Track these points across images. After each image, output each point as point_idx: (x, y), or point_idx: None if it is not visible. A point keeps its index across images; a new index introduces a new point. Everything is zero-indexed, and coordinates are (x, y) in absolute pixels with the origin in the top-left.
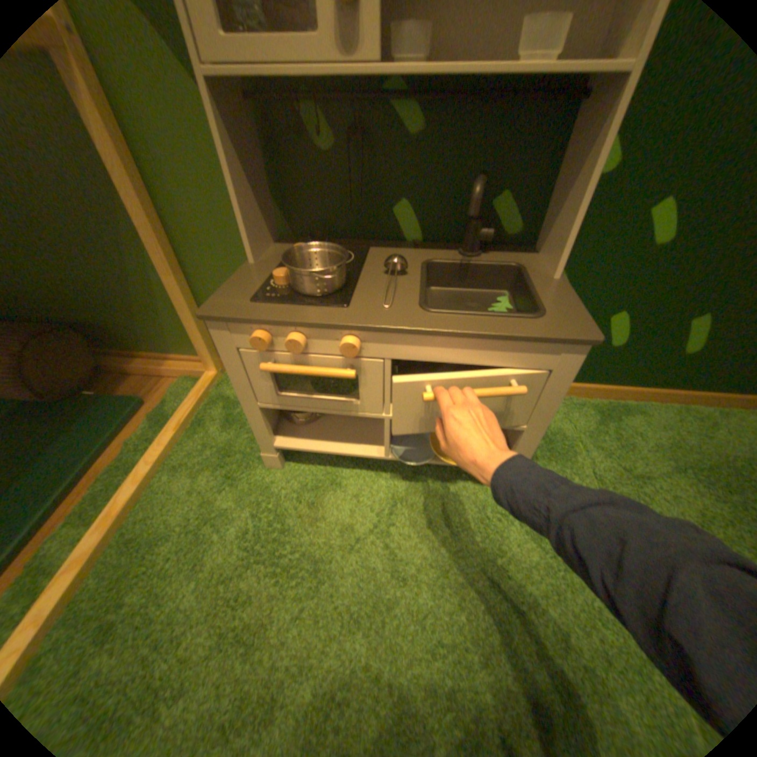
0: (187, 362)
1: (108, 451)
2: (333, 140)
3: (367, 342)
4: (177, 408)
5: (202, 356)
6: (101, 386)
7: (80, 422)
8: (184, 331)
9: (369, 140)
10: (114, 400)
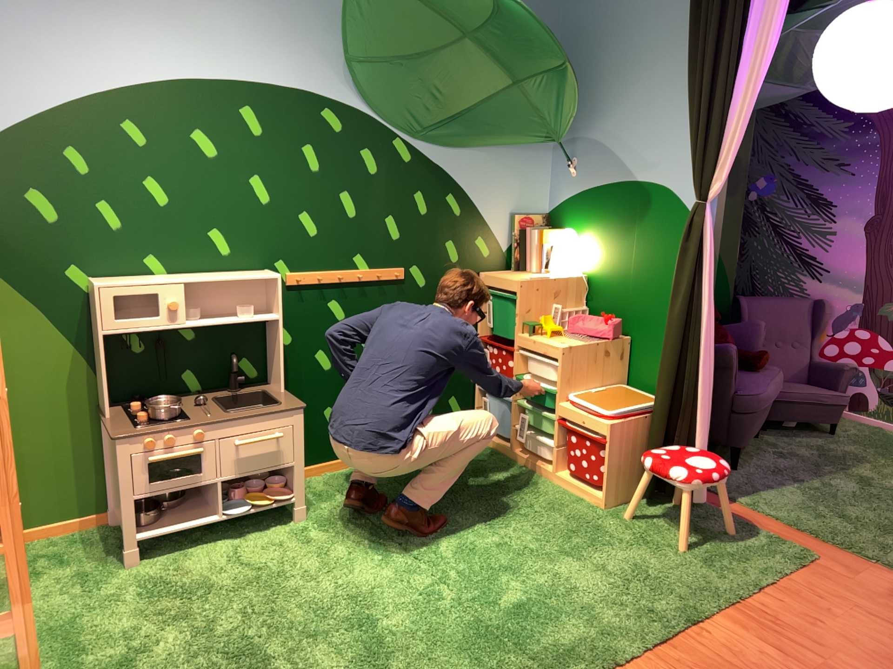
0: None
1: None
2: (144, 347)
3: (206, 431)
4: None
5: None
6: None
7: None
8: None
9: (165, 345)
10: None
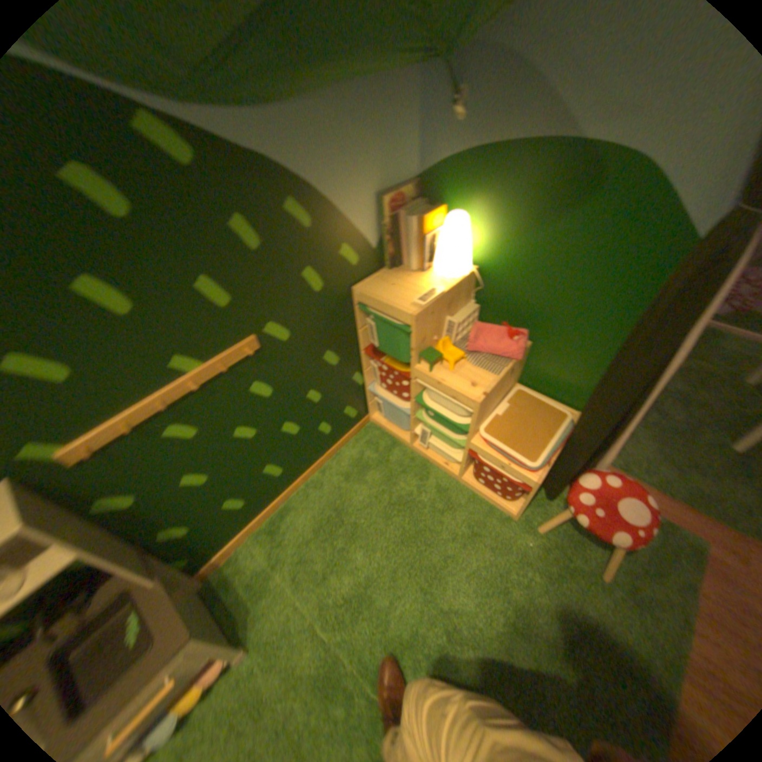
0: None
1: None
2: None
3: None
4: None
5: None
6: None
7: None
8: None
9: None
10: None
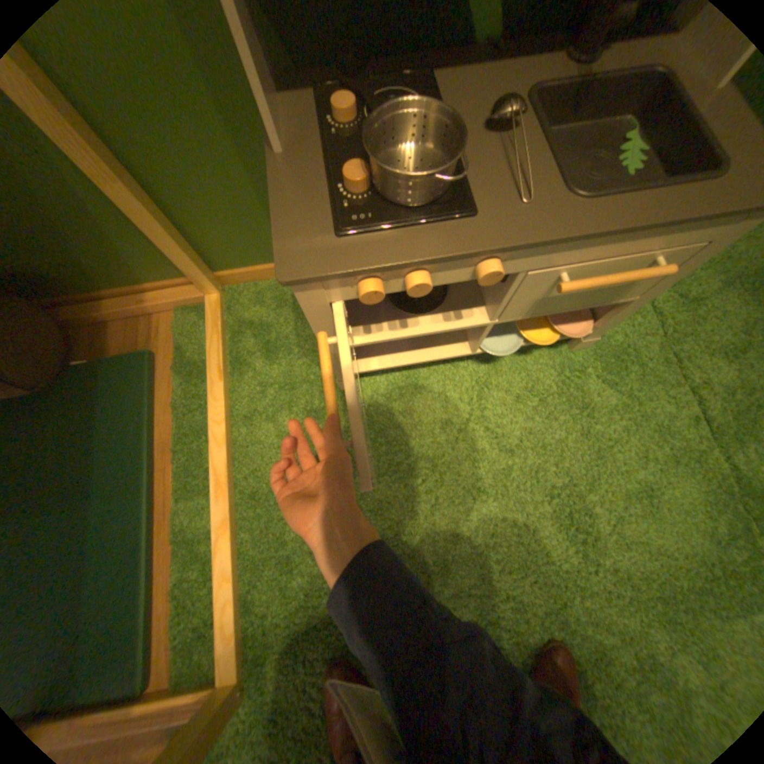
0: (172, 288)
1: (158, 419)
2: None
3: (512, 263)
4: (199, 350)
5: (189, 276)
6: (81, 346)
7: (100, 398)
8: (153, 252)
9: None
10: (118, 361)
